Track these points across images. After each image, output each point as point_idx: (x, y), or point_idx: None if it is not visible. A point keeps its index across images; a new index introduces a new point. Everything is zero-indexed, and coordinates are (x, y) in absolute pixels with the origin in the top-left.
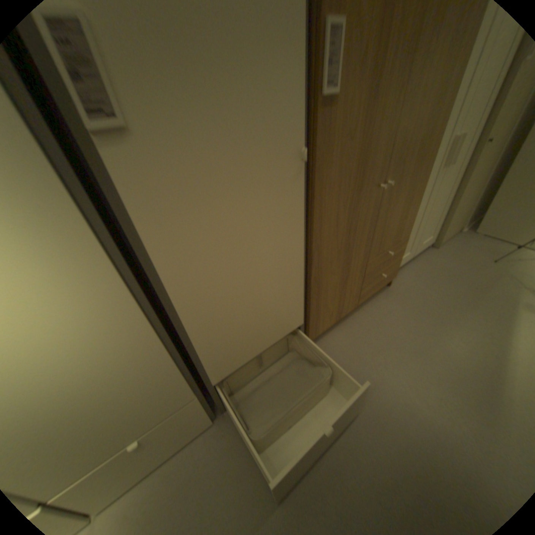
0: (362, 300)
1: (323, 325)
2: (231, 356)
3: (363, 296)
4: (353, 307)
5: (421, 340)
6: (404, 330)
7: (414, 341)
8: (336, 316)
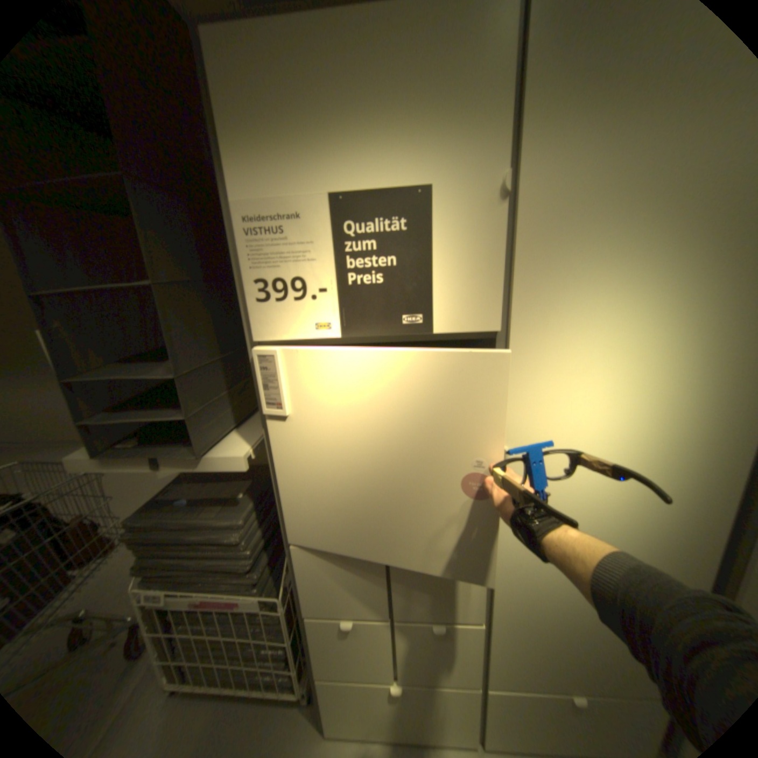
0: None
1: None
2: None
3: None
4: None
5: None
6: None
7: None
8: None
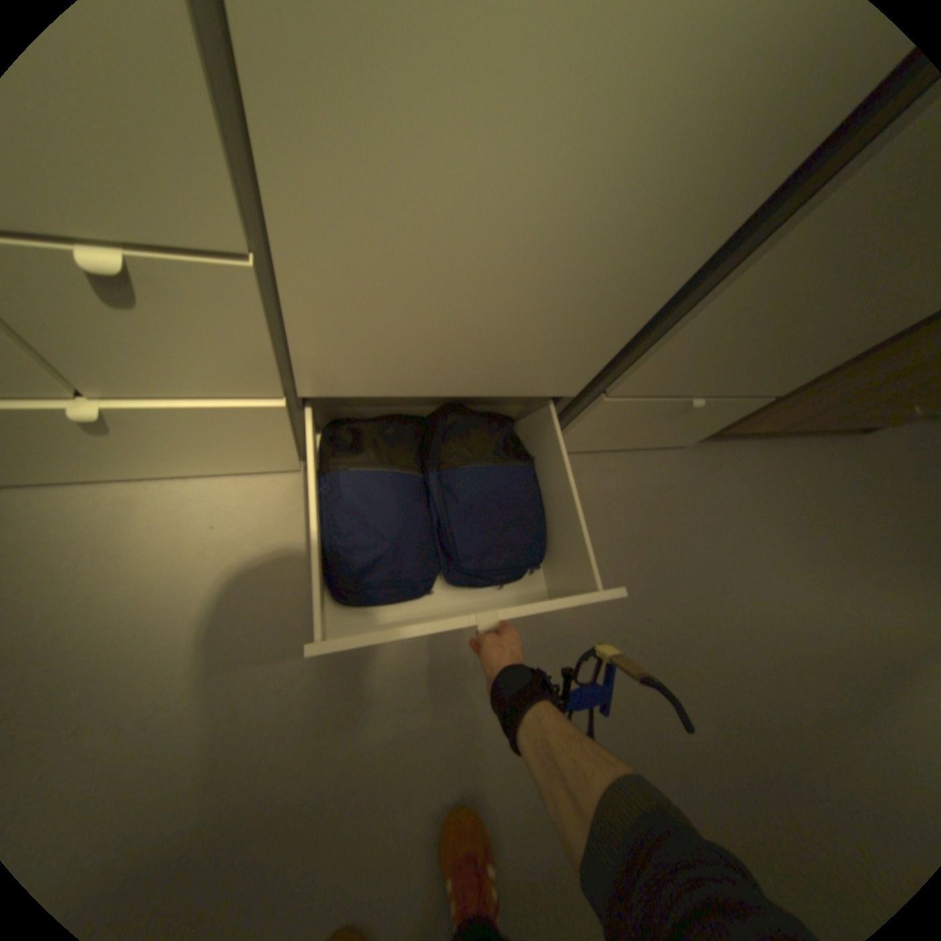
0: (821, 427)
1: (768, 424)
2: (690, 368)
3: (849, 422)
4: (802, 428)
5: (870, 540)
6: (854, 511)
7: (859, 536)
8: (793, 423)
